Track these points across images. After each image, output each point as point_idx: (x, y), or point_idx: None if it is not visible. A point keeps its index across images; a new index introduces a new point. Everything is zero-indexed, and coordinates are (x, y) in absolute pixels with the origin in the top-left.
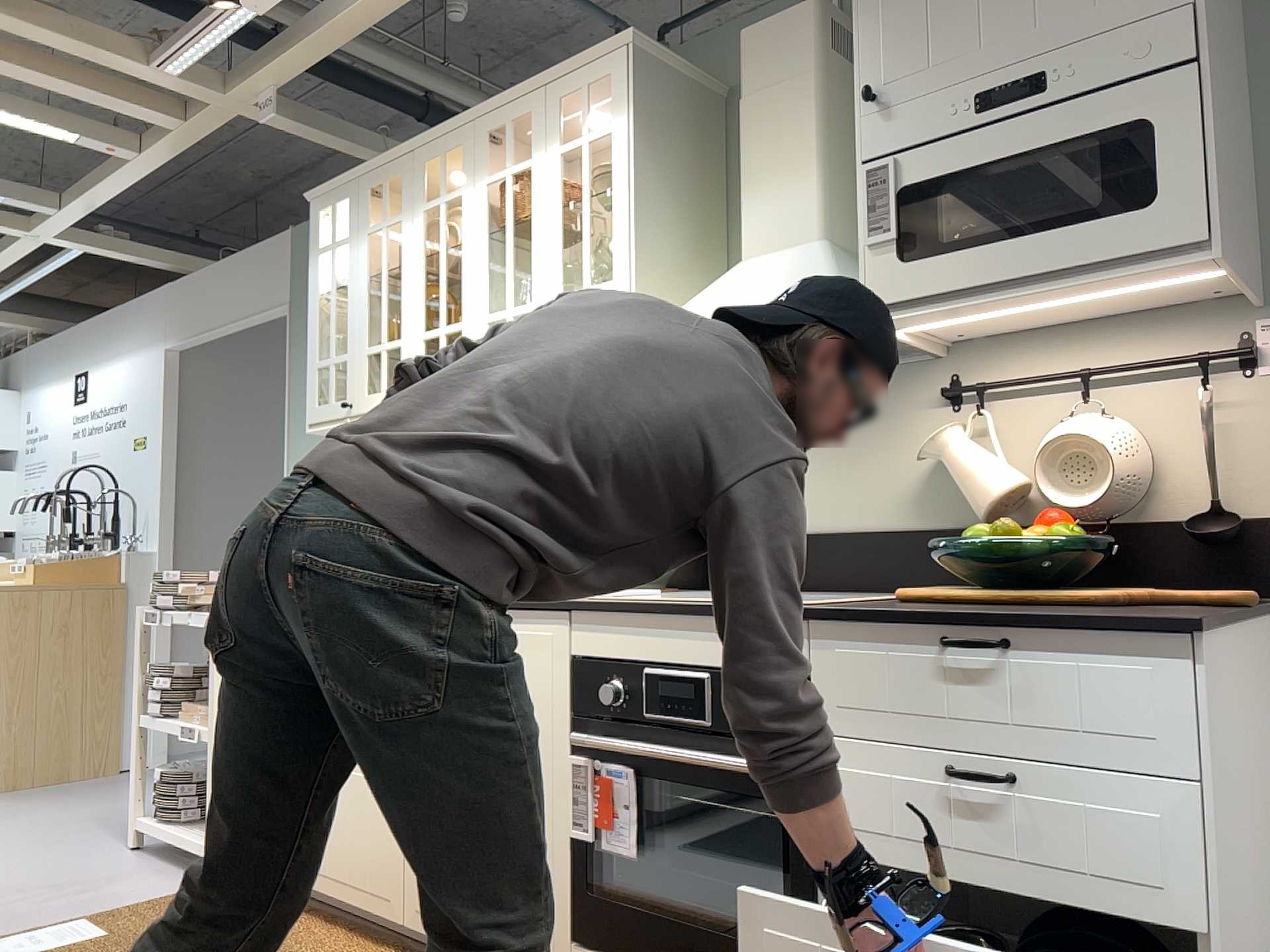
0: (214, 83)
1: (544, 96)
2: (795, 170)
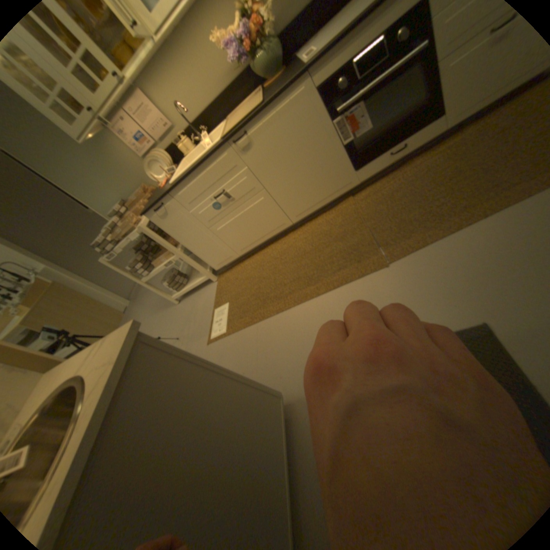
0: None
1: None
2: None
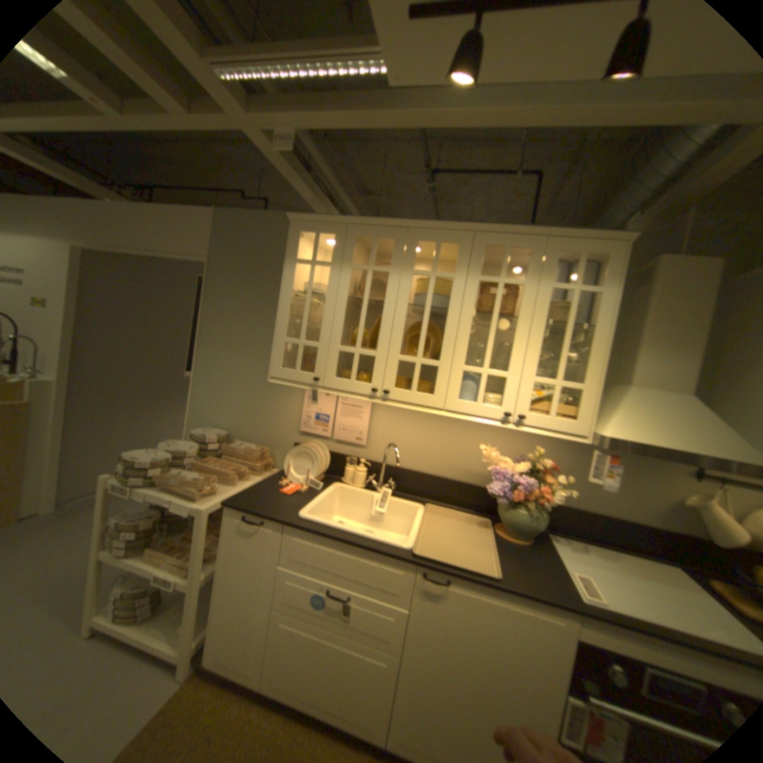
0: (240, 94)
1: (546, 242)
2: (688, 351)
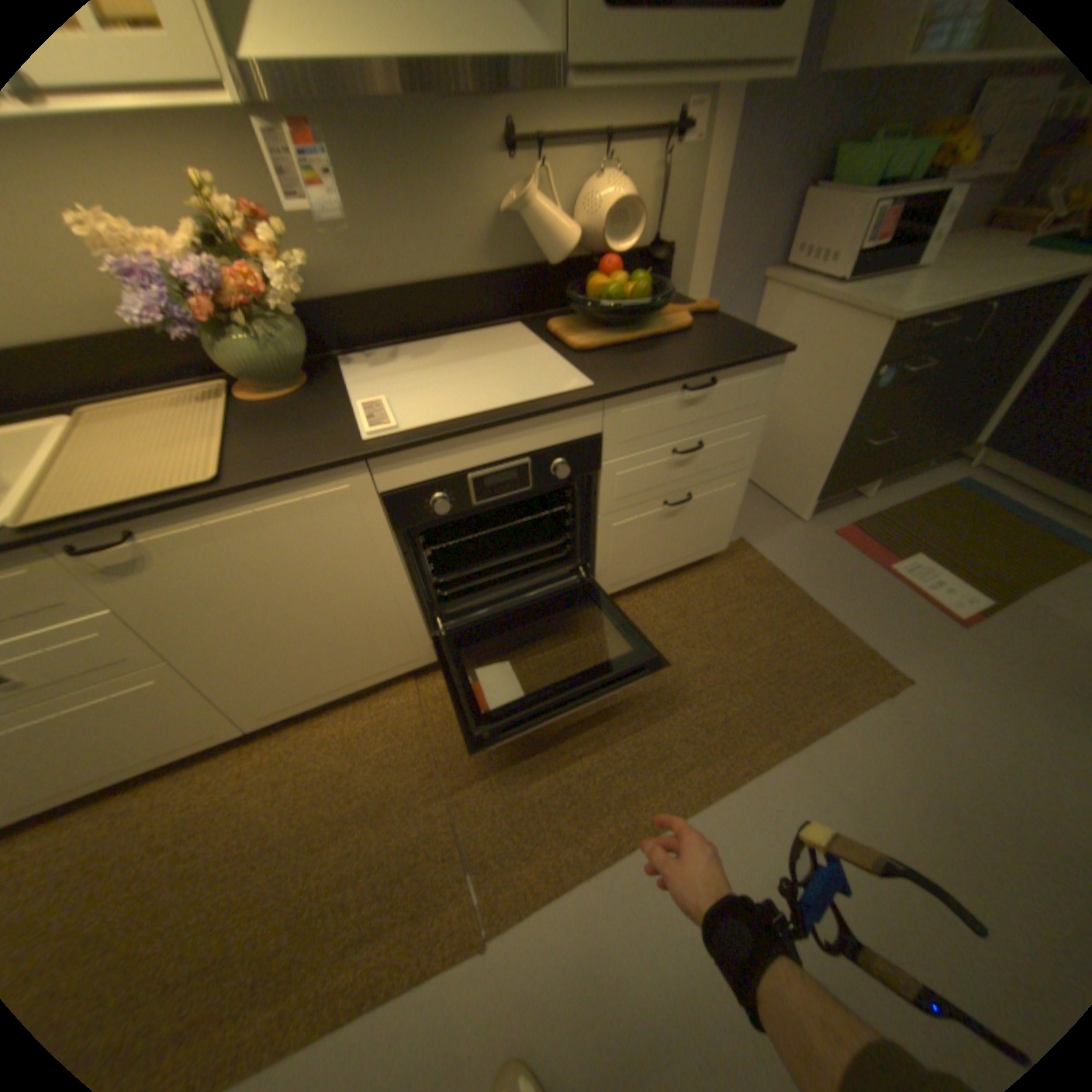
0: None
1: None
2: None
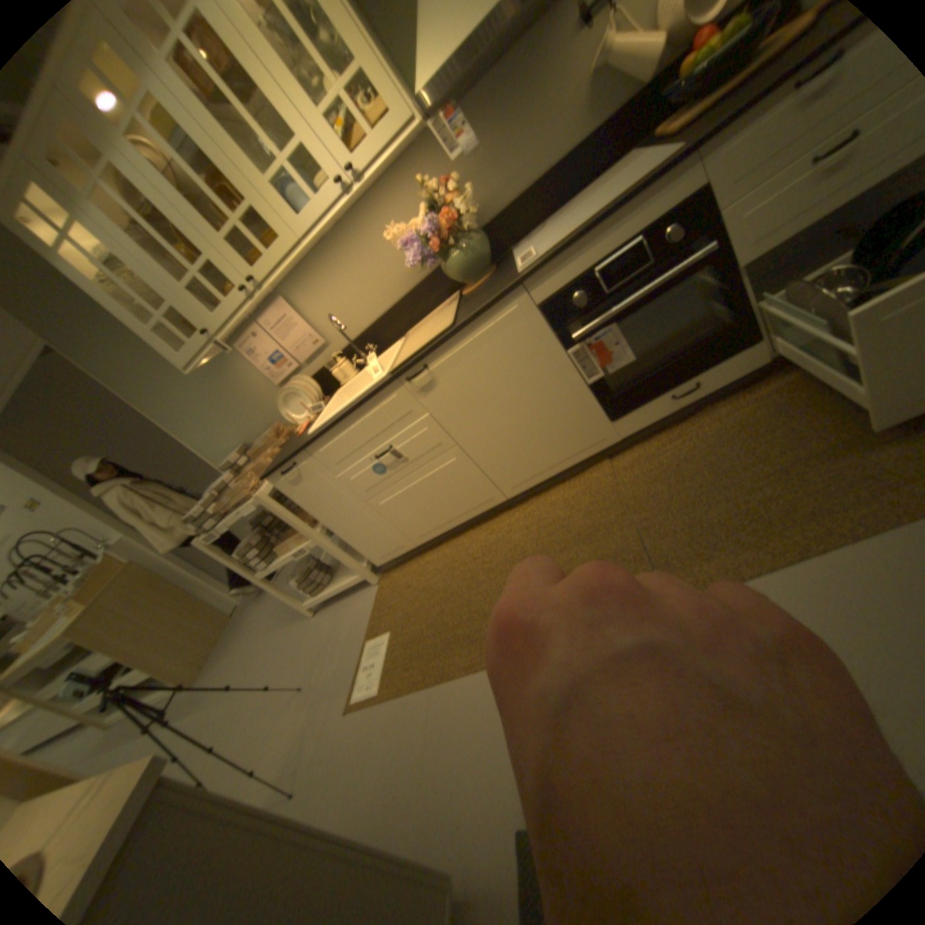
0: None
1: None
2: None
